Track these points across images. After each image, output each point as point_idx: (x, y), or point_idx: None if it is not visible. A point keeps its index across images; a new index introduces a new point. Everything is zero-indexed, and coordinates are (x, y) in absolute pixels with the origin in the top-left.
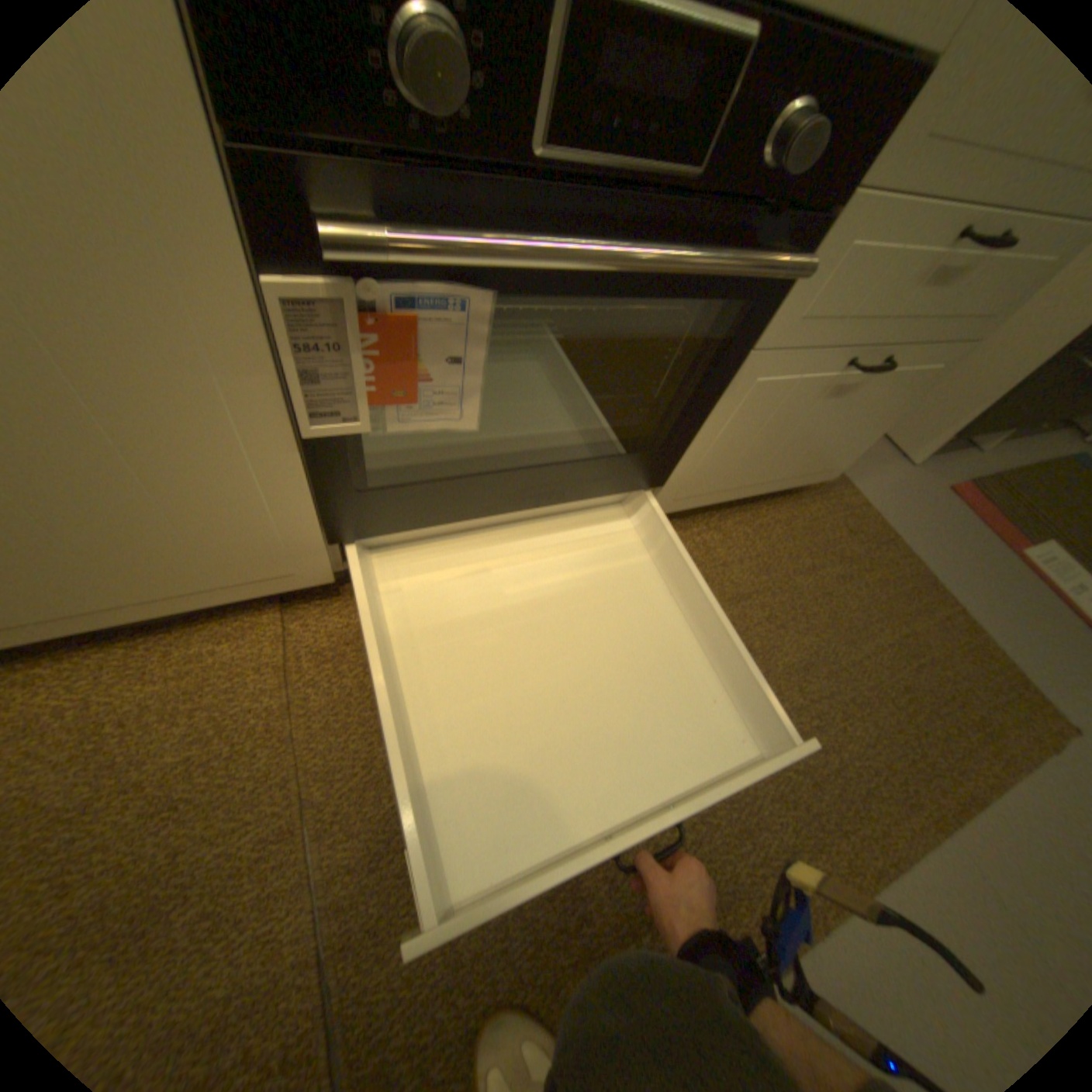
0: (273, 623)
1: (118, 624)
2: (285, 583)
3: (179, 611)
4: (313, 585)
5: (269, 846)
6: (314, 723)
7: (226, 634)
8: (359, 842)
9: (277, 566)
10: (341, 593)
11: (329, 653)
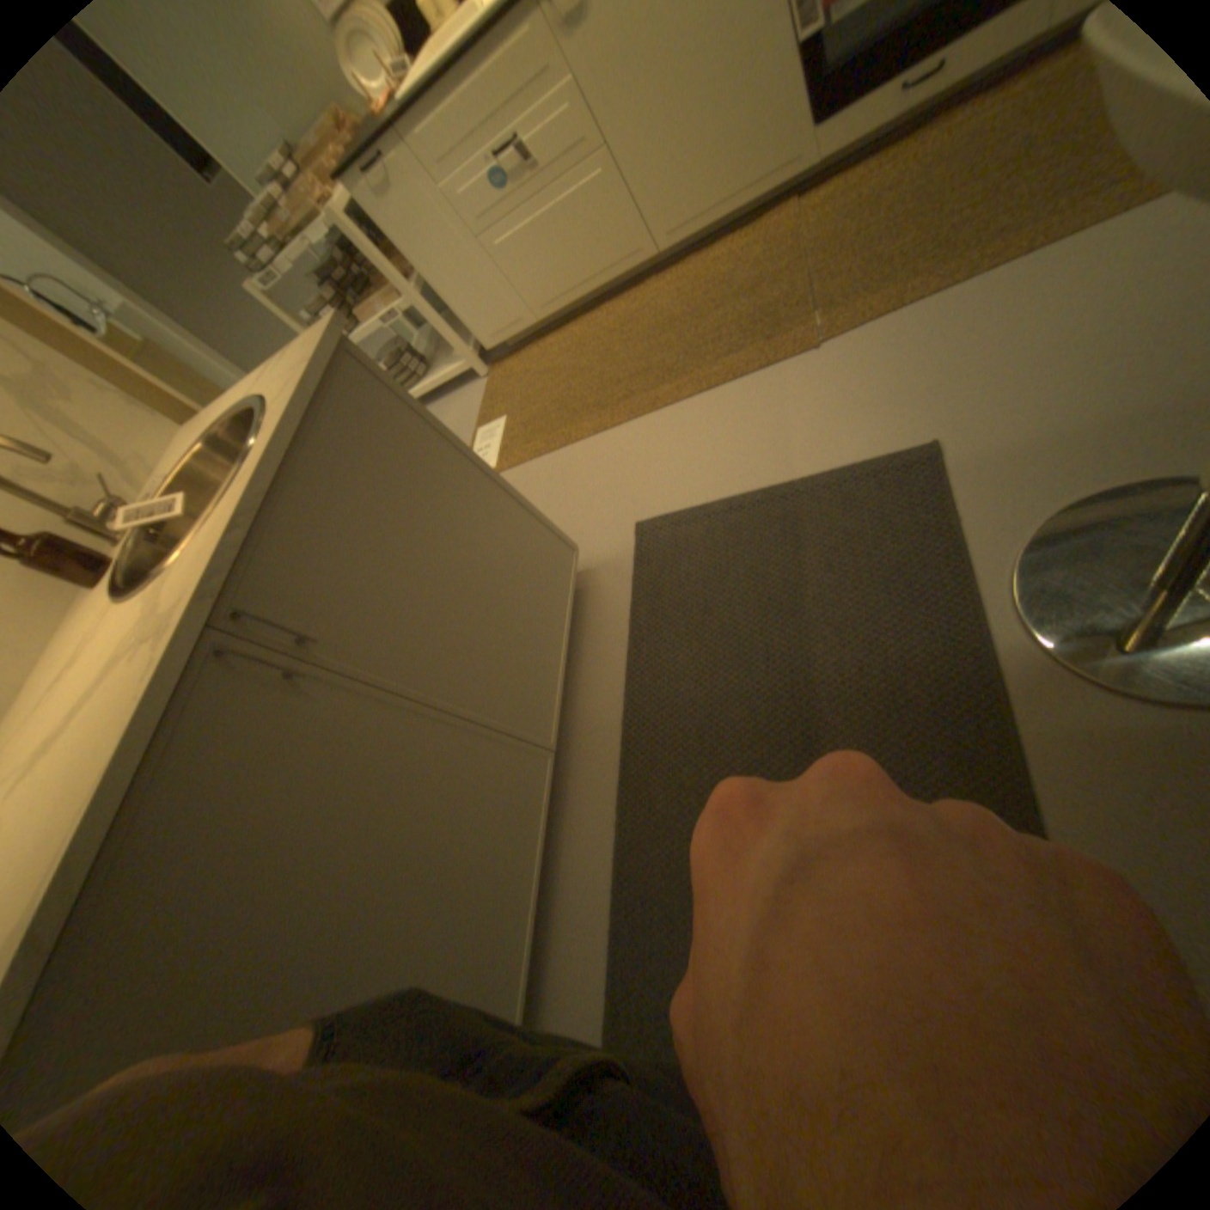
0: (795, 199)
1: (740, 205)
2: (799, 163)
3: (759, 194)
4: (812, 164)
5: (794, 261)
6: (812, 226)
7: (776, 212)
8: (829, 251)
9: (795, 147)
10: (827, 180)
11: (820, 203)
